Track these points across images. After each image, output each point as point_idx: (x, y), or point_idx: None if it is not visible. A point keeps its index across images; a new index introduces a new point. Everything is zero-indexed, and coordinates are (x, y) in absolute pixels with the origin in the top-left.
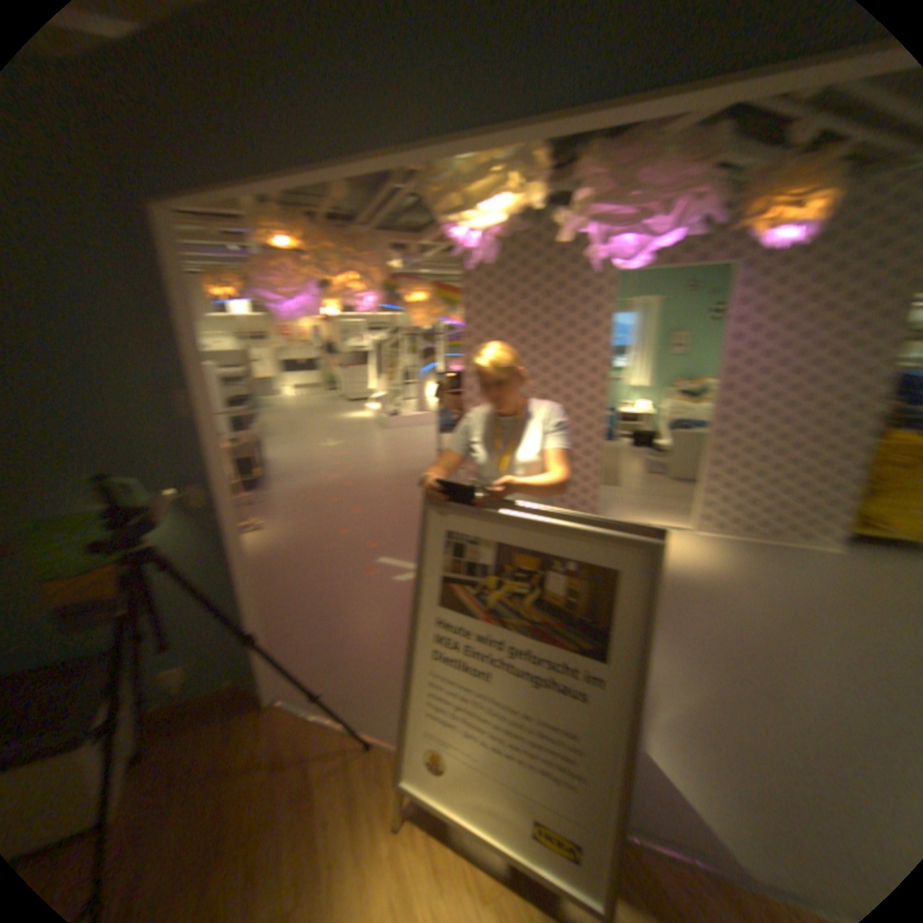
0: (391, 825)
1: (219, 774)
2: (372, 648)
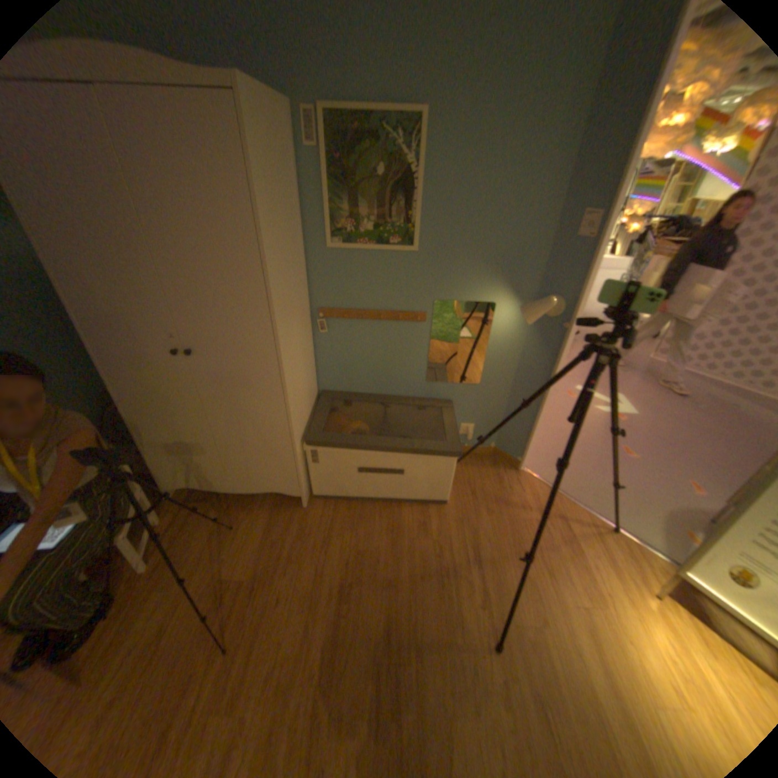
0: (655, 592)
1: (506, 501)
2: (596, 458)
